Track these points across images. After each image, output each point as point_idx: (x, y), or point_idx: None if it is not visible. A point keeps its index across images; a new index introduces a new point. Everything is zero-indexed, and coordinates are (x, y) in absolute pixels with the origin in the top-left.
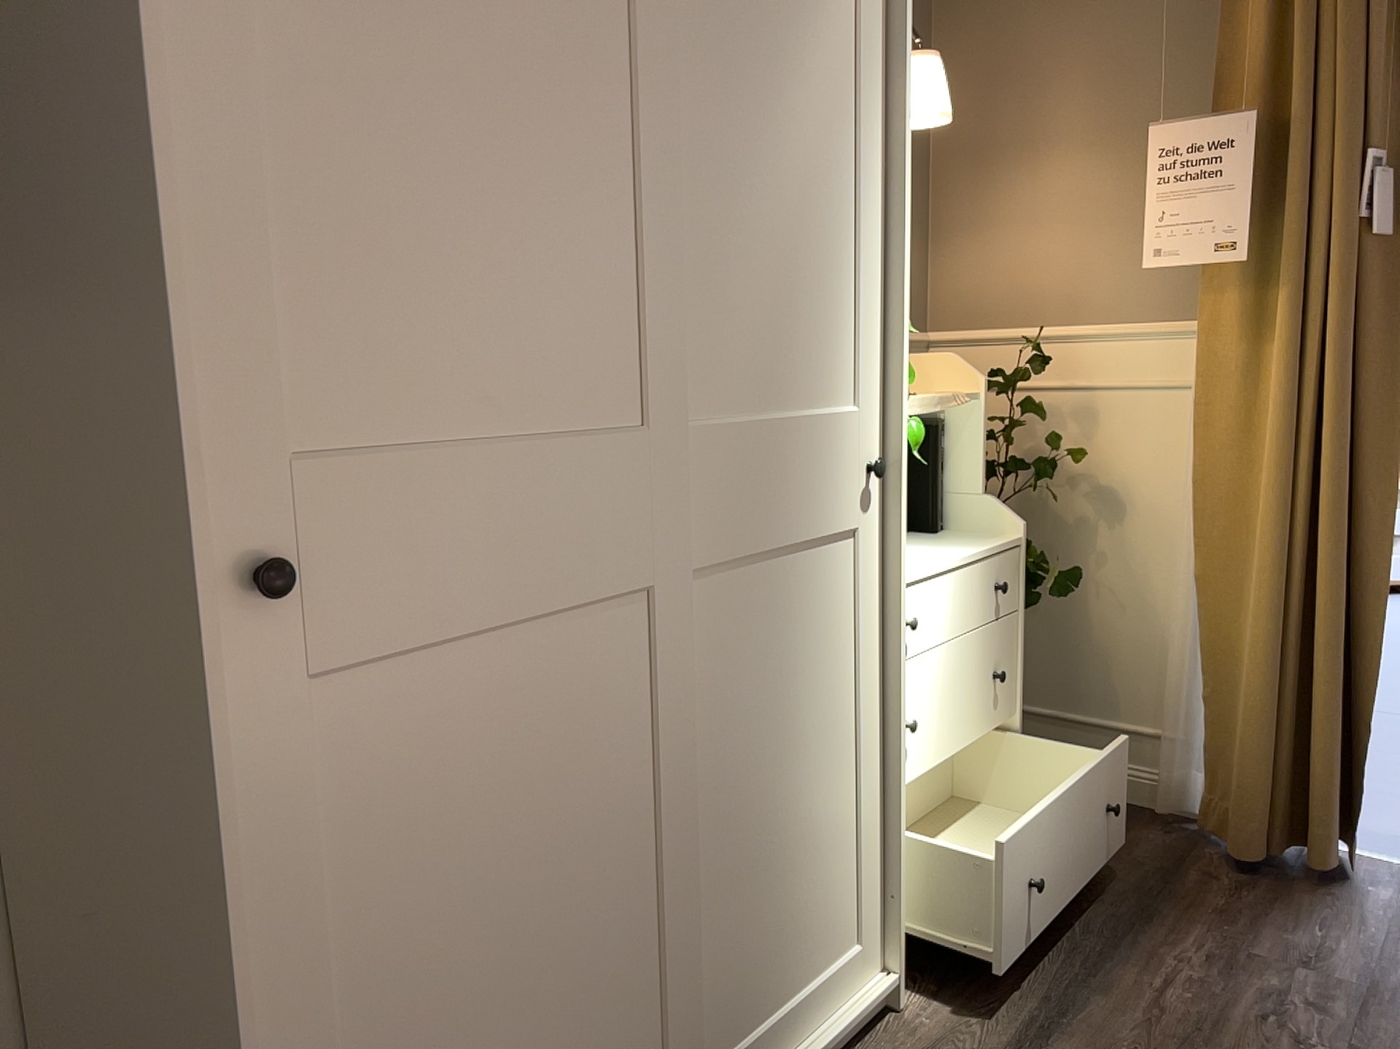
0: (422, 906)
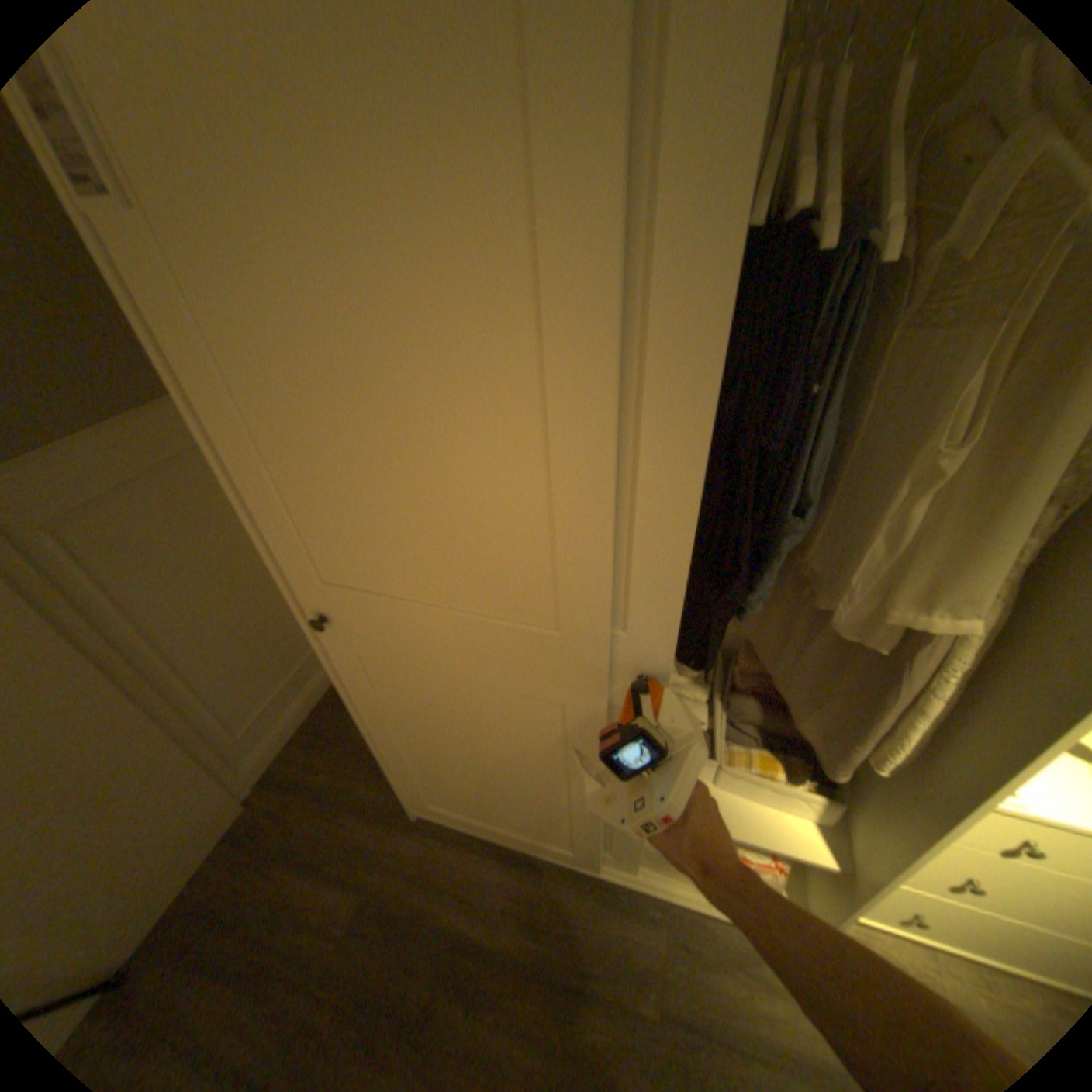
0: (407, 733)
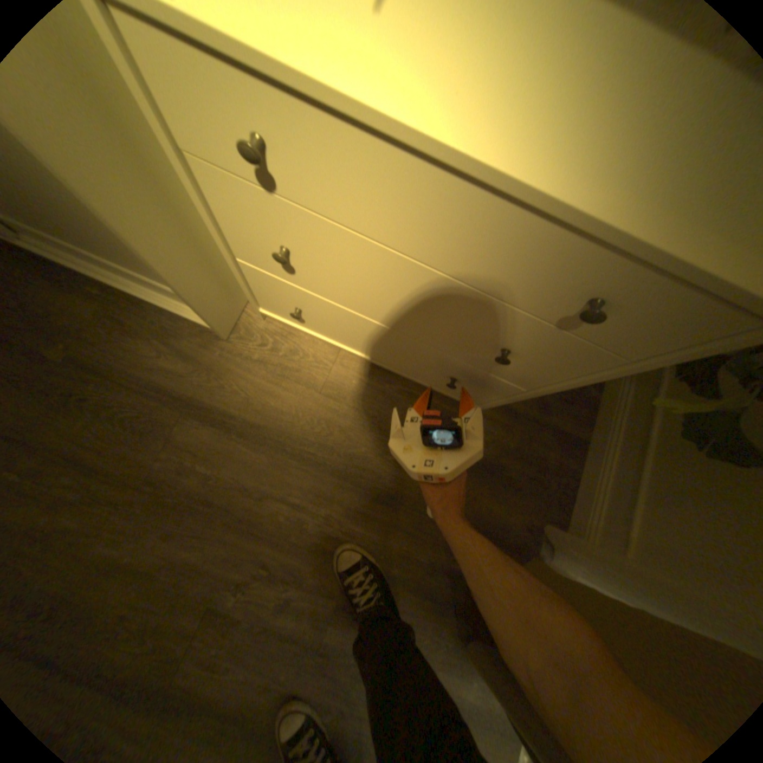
0: None
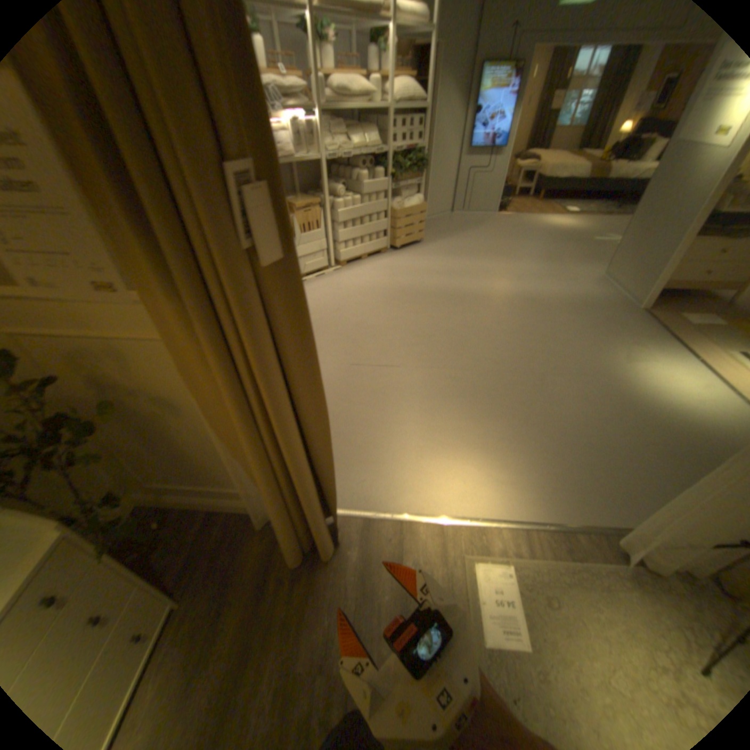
0: None
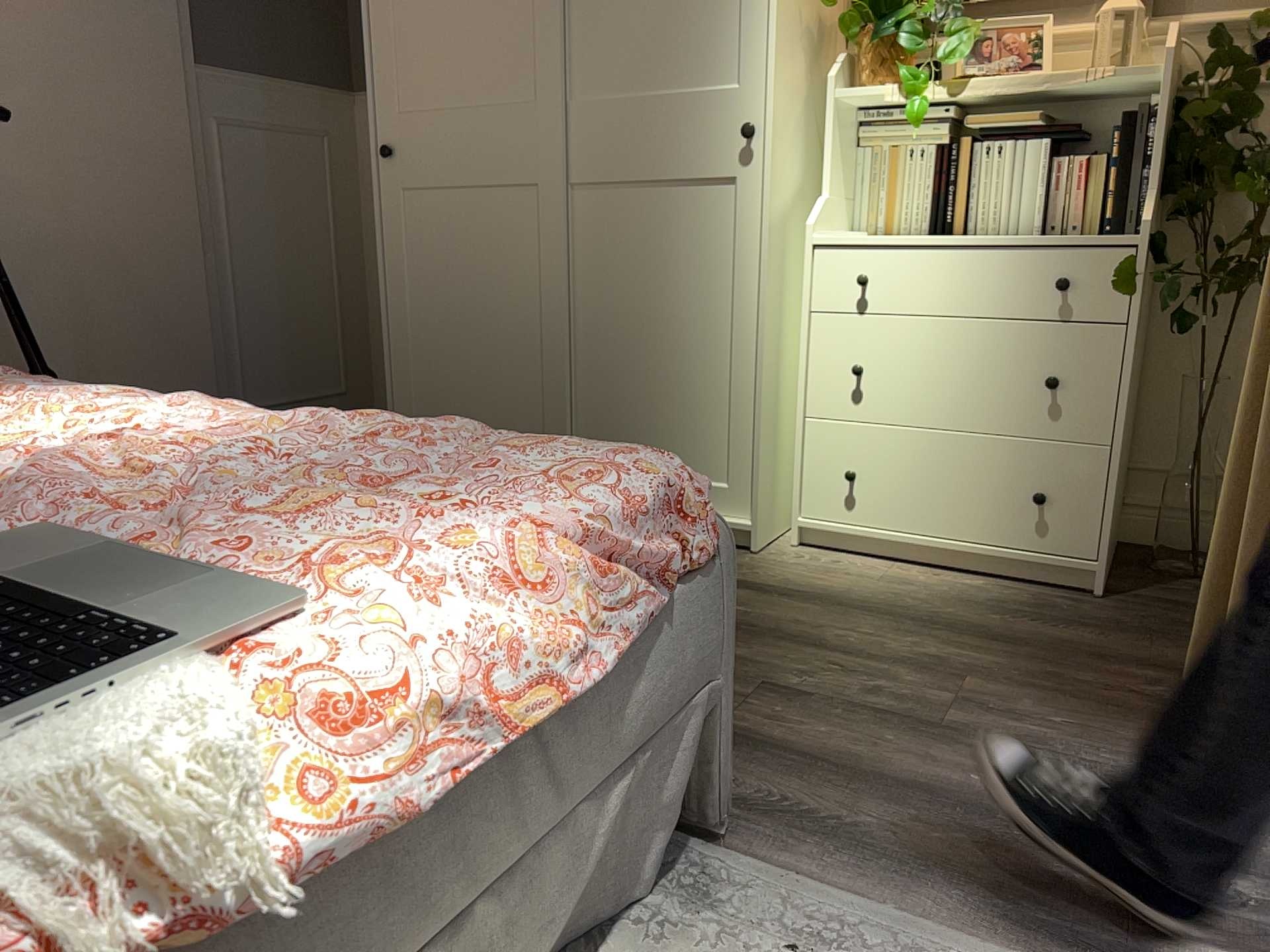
0: (422, 297)
